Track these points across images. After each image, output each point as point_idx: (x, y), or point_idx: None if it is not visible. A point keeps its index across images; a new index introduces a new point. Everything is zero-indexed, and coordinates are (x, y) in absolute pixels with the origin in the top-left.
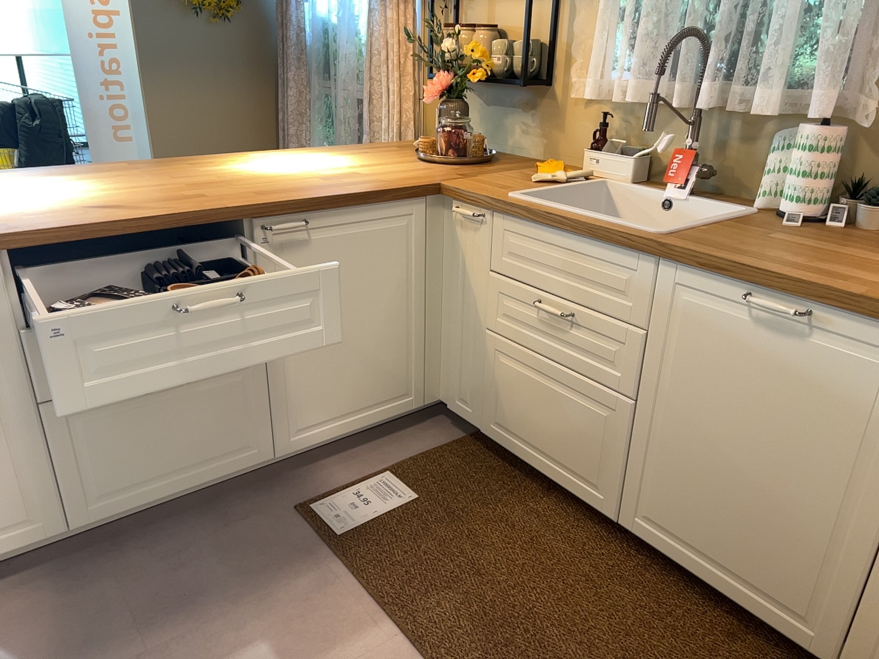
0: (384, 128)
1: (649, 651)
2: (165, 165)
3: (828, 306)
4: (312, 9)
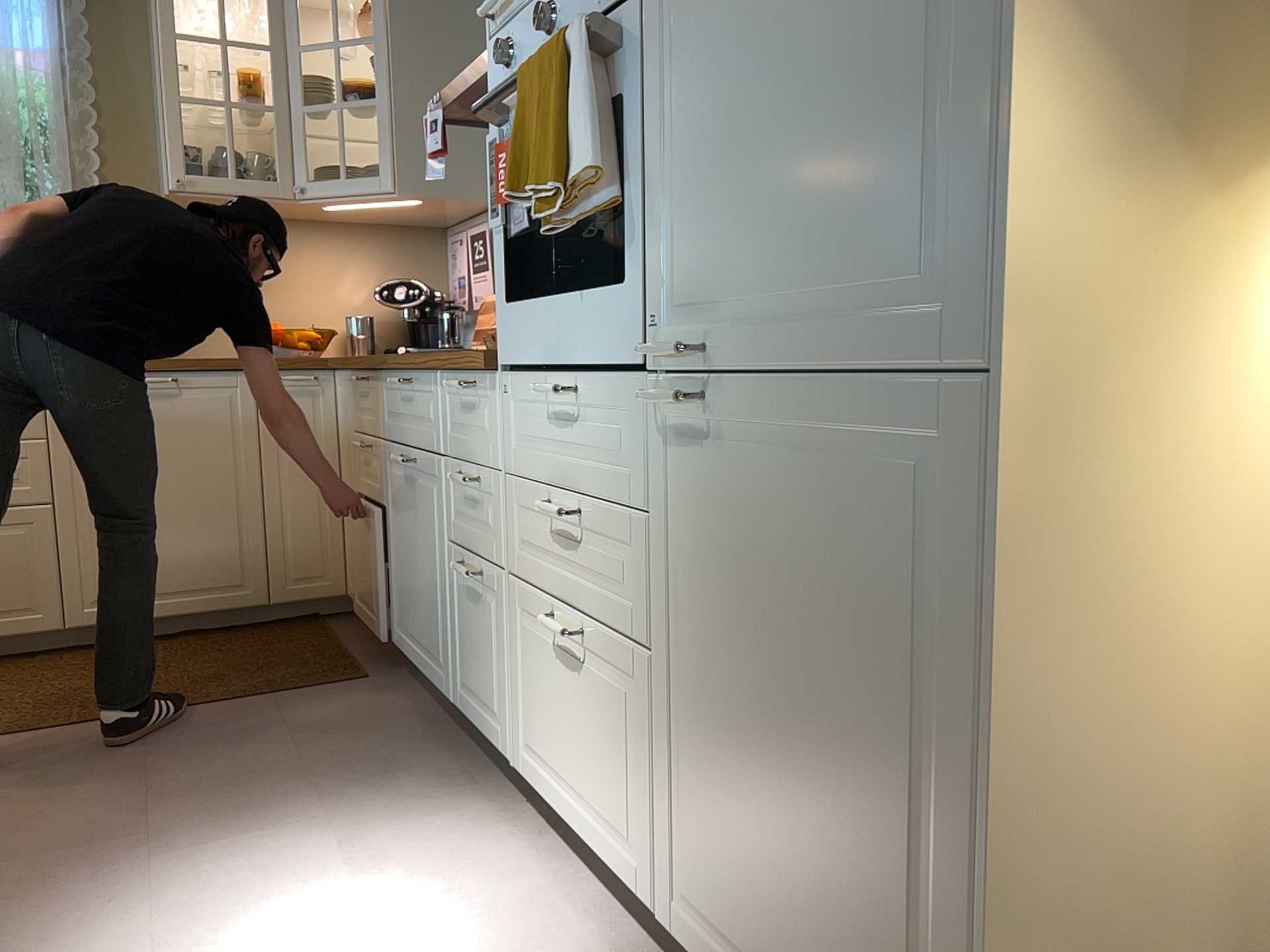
0: None
1: (170, 662)
2: None
3: (186, 370)
4: None
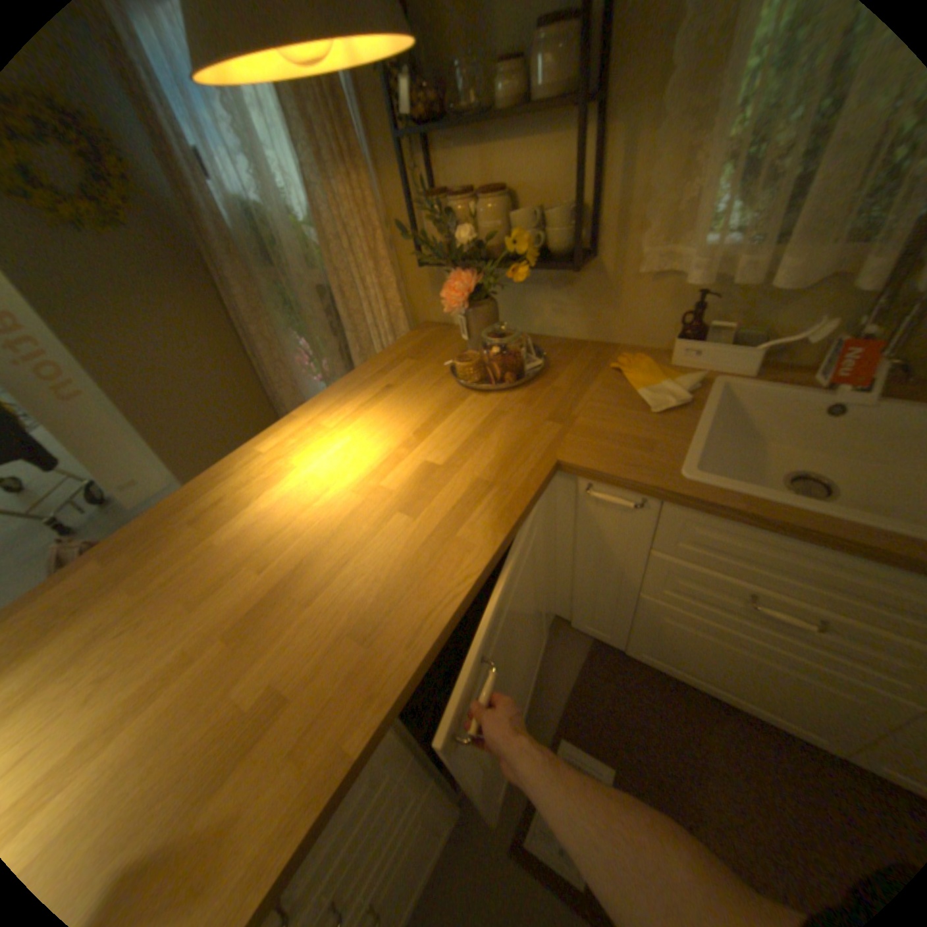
0: (371, 323)
1: None
2: (155, 539)
3: None
4: (218, 184)
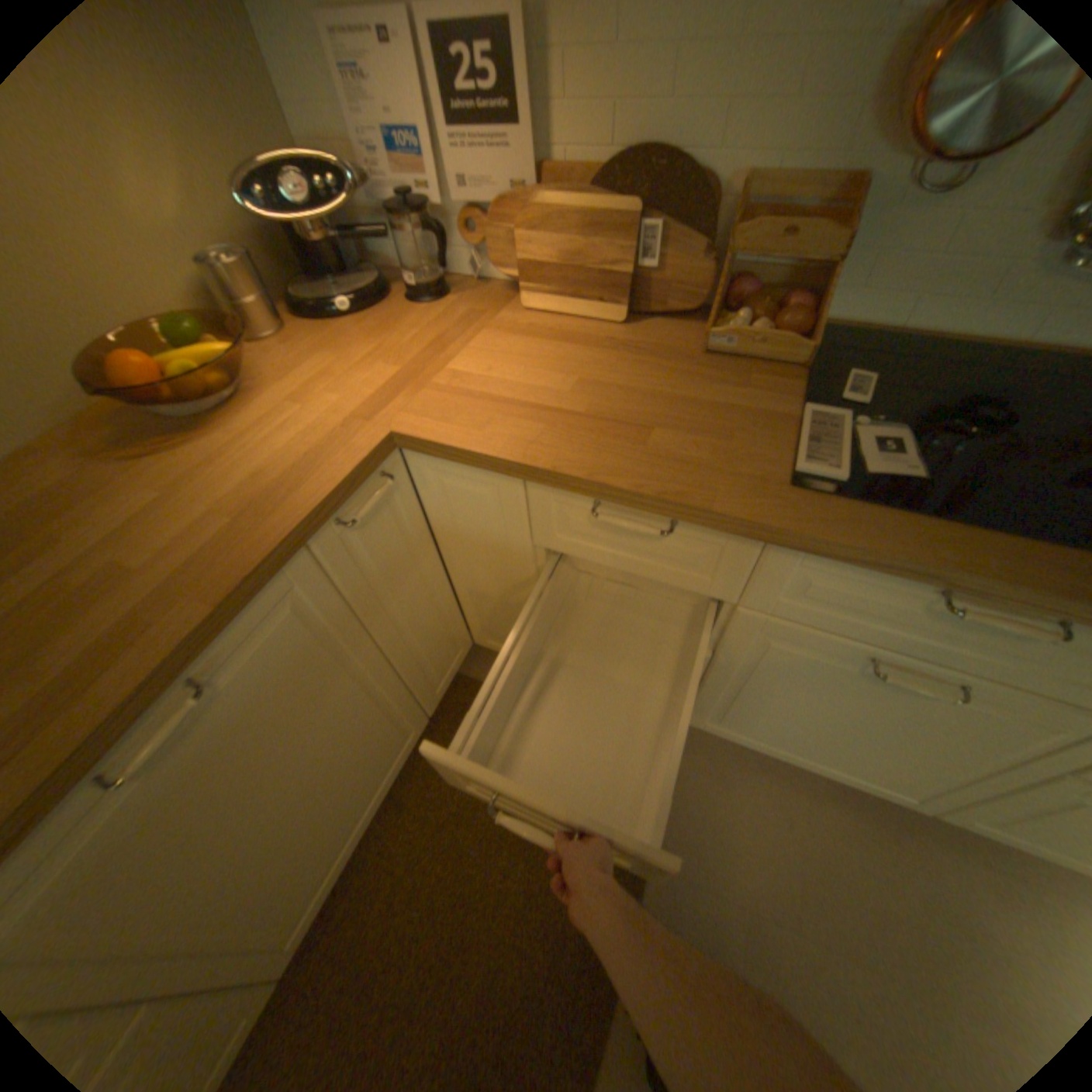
0: None
1: (444, 882)
2: None
3: (198, 653)
4: None
